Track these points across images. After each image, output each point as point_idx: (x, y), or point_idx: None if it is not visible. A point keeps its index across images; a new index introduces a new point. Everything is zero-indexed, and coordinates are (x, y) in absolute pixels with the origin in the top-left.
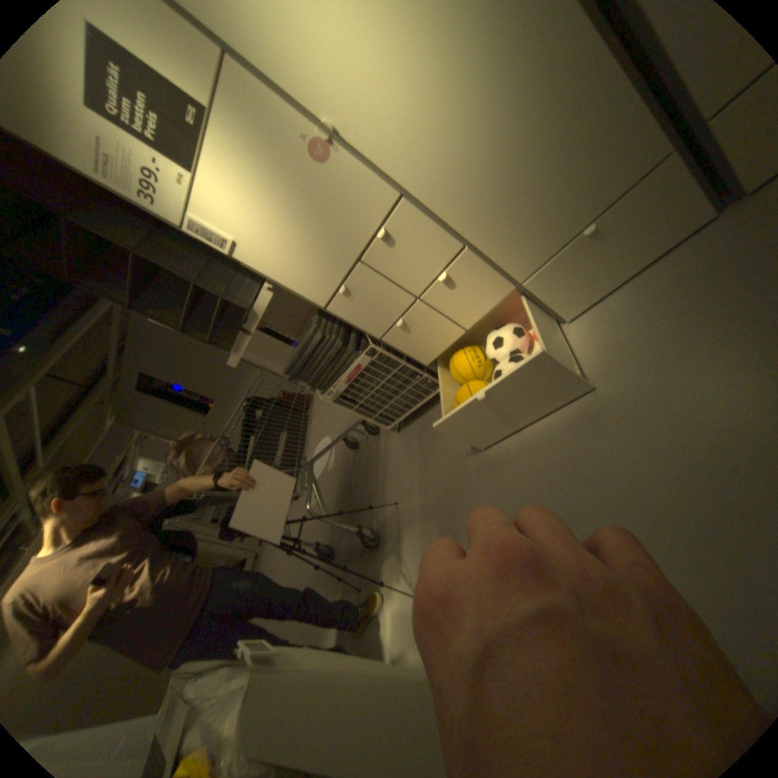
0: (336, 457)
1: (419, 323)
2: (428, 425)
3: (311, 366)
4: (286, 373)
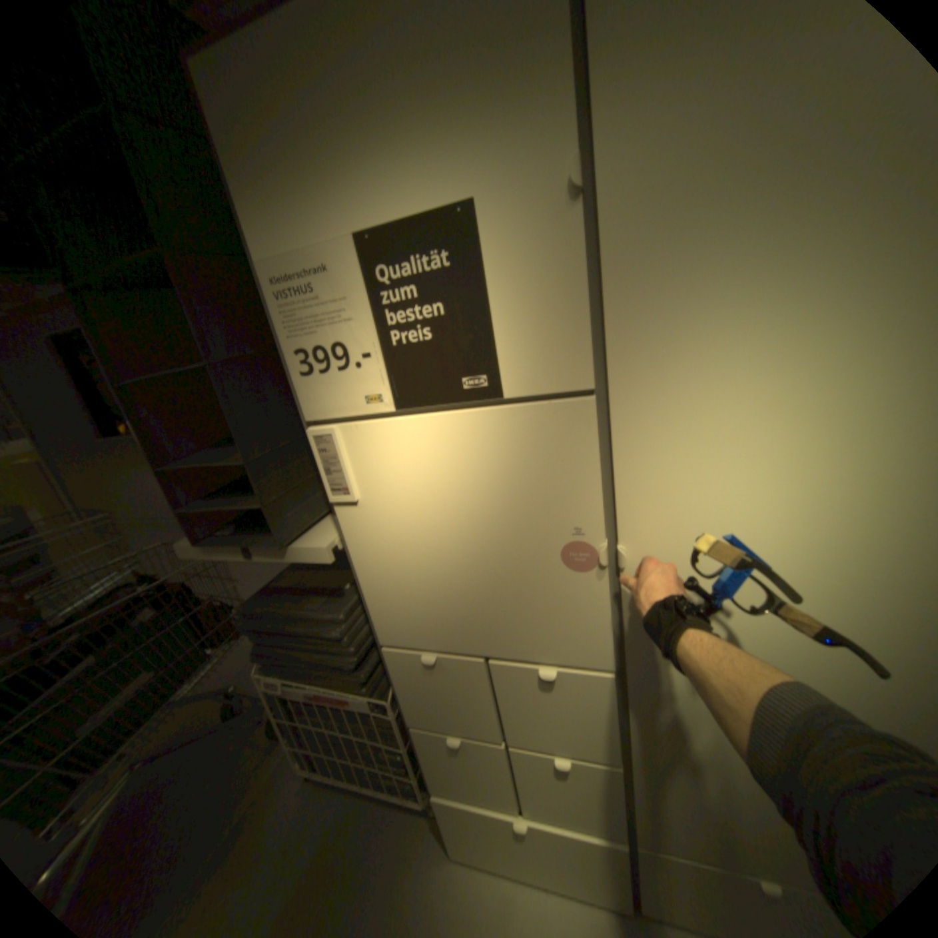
0: (192, 693)
1: (475, 761)
2: (351, 827)
3: (282, 640)
4: (241, 612)
